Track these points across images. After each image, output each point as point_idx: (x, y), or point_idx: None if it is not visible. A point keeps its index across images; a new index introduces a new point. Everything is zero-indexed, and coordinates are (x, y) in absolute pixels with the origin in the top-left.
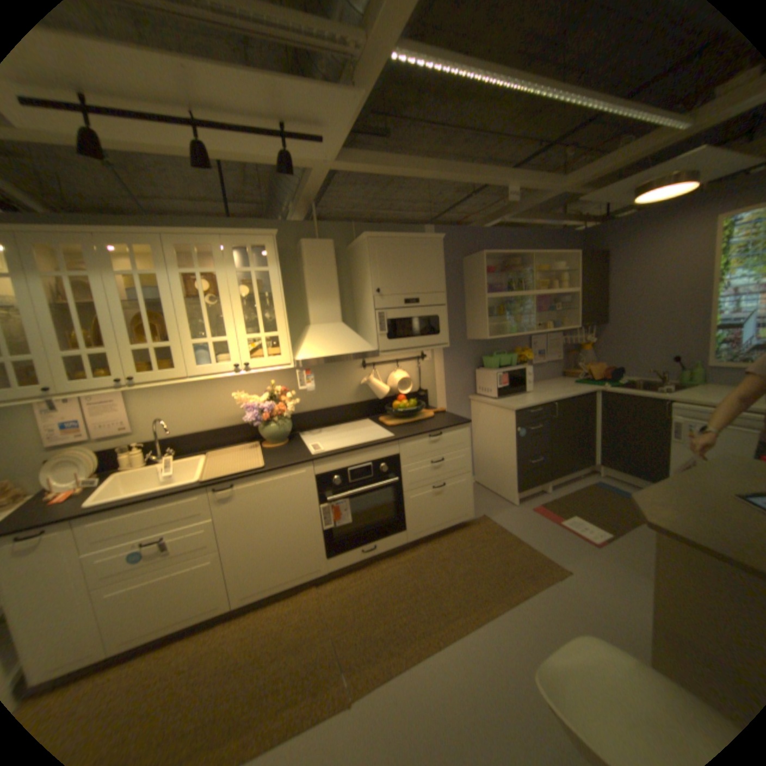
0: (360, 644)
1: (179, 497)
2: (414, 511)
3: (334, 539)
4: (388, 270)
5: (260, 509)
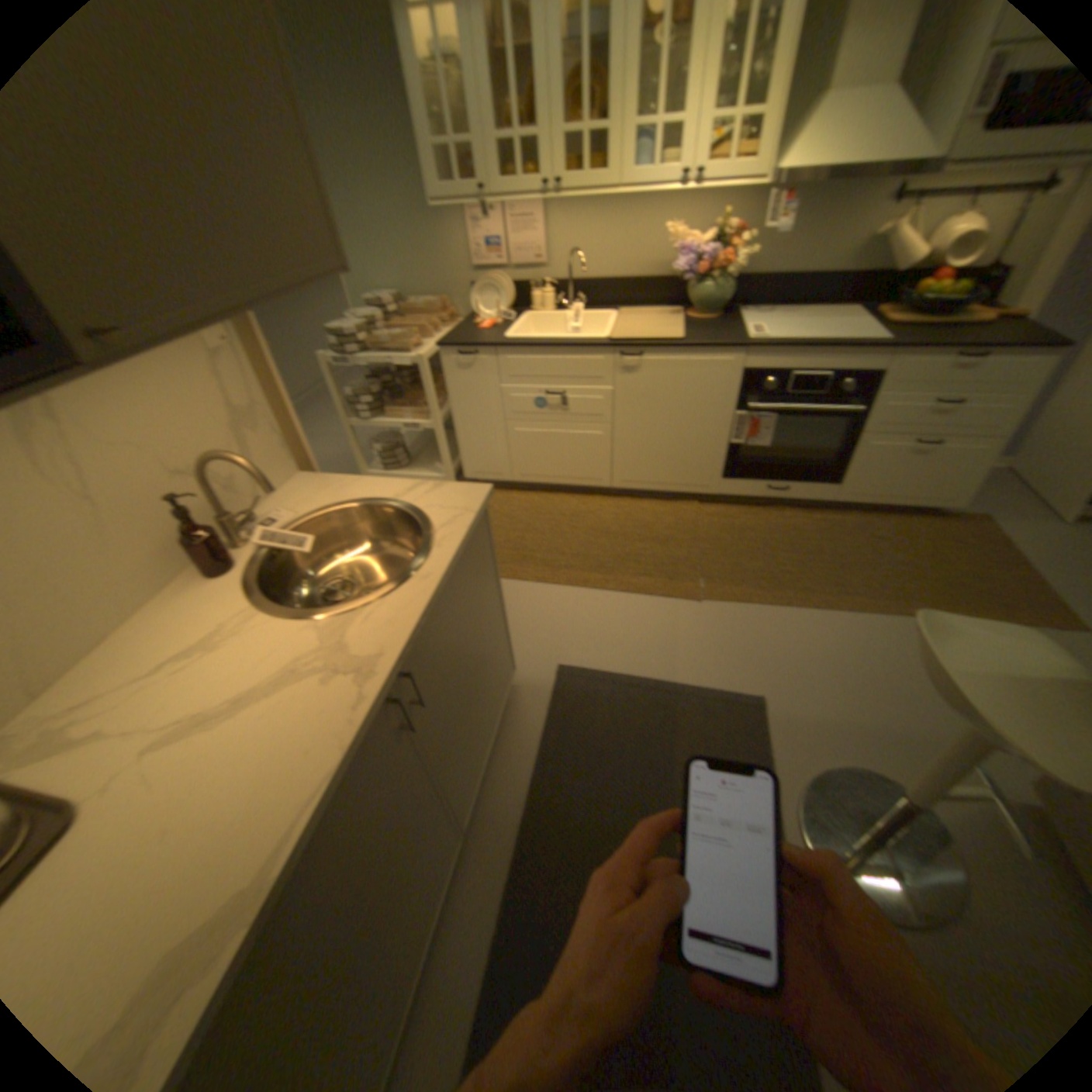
0: (728, 567)
1: (584, 352)
2: (866, 465)
3: (737, 459)
4: None
5: (662, 393)
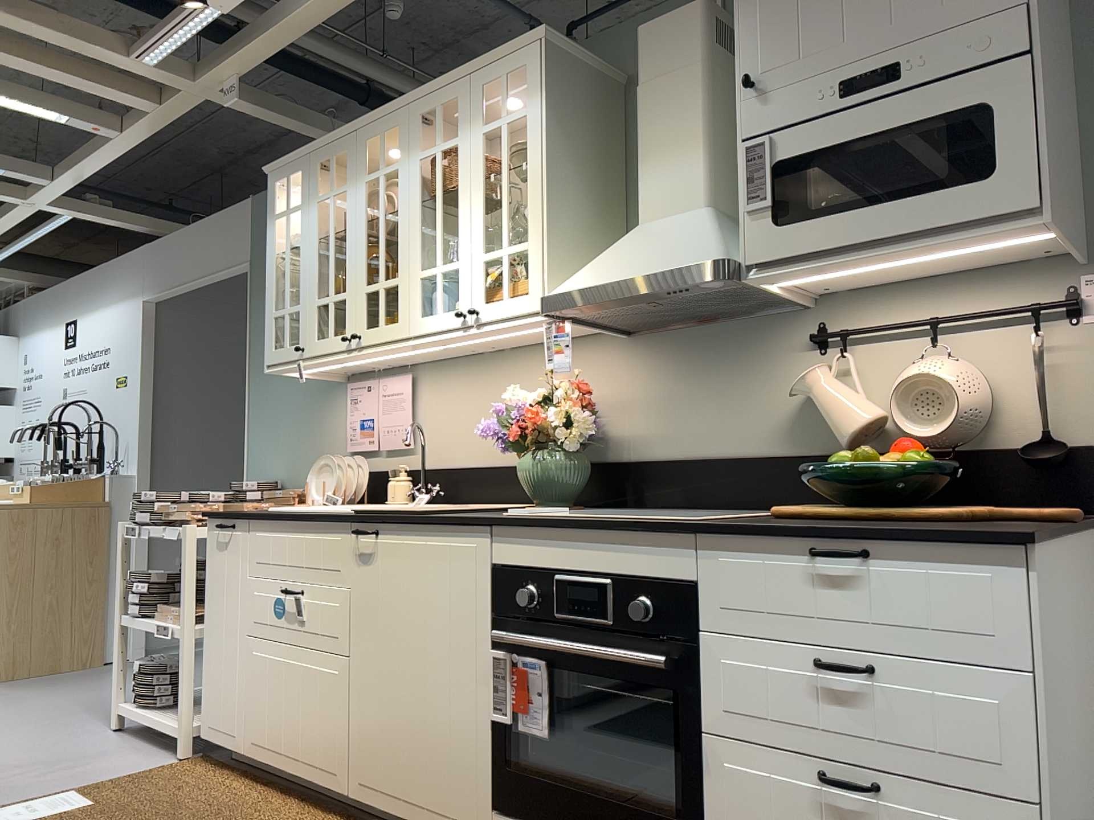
0: None
1: (323, 528)
2: None
3: (512, 766)
4: (786, 12)
5: (401, 603)
